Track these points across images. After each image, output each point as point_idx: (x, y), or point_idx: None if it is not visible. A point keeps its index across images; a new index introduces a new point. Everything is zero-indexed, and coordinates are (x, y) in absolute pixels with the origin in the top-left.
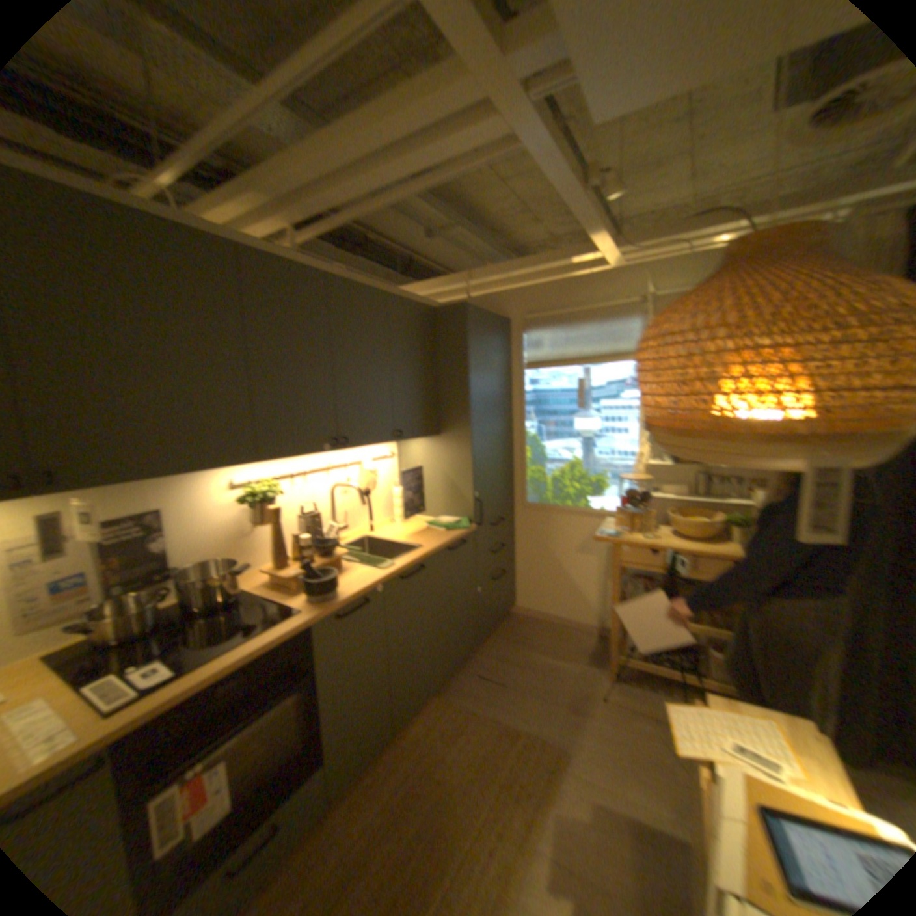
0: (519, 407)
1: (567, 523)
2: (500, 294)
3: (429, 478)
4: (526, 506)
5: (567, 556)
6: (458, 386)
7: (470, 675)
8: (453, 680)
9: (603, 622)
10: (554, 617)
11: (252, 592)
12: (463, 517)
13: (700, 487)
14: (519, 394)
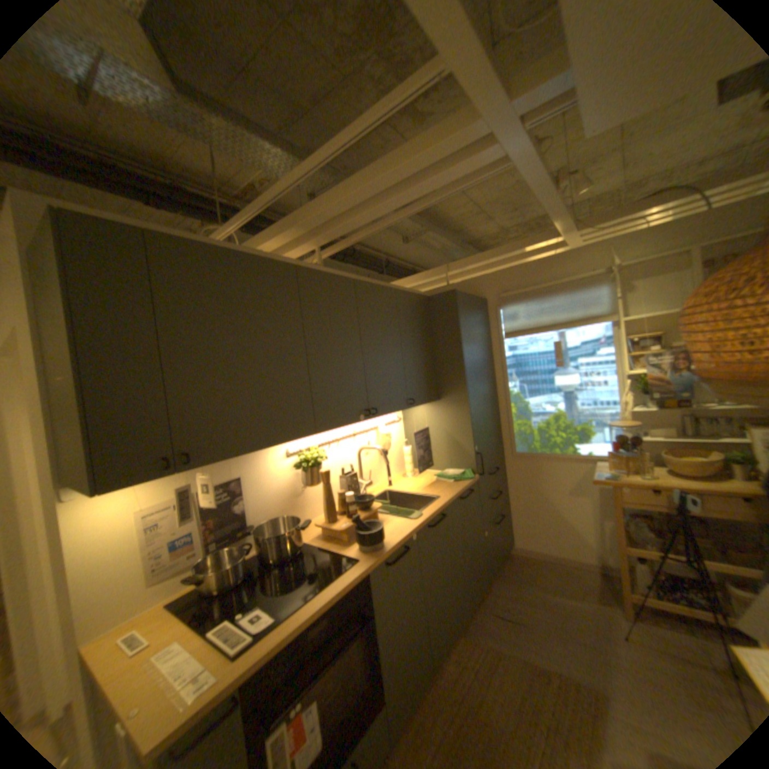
0: (501, 370)
1: (557, 469)
2: (475, 279)
3: (432, 437)
4: (516, 456)
5: (561, 499)
6: (453, 357)
7: (488, 615)
8: (473, 620)
9: (604, 561)
10: (553, 557)
11: (310, 544)
12: (466, 468)
13: (689, 428)
14: (499, 359)
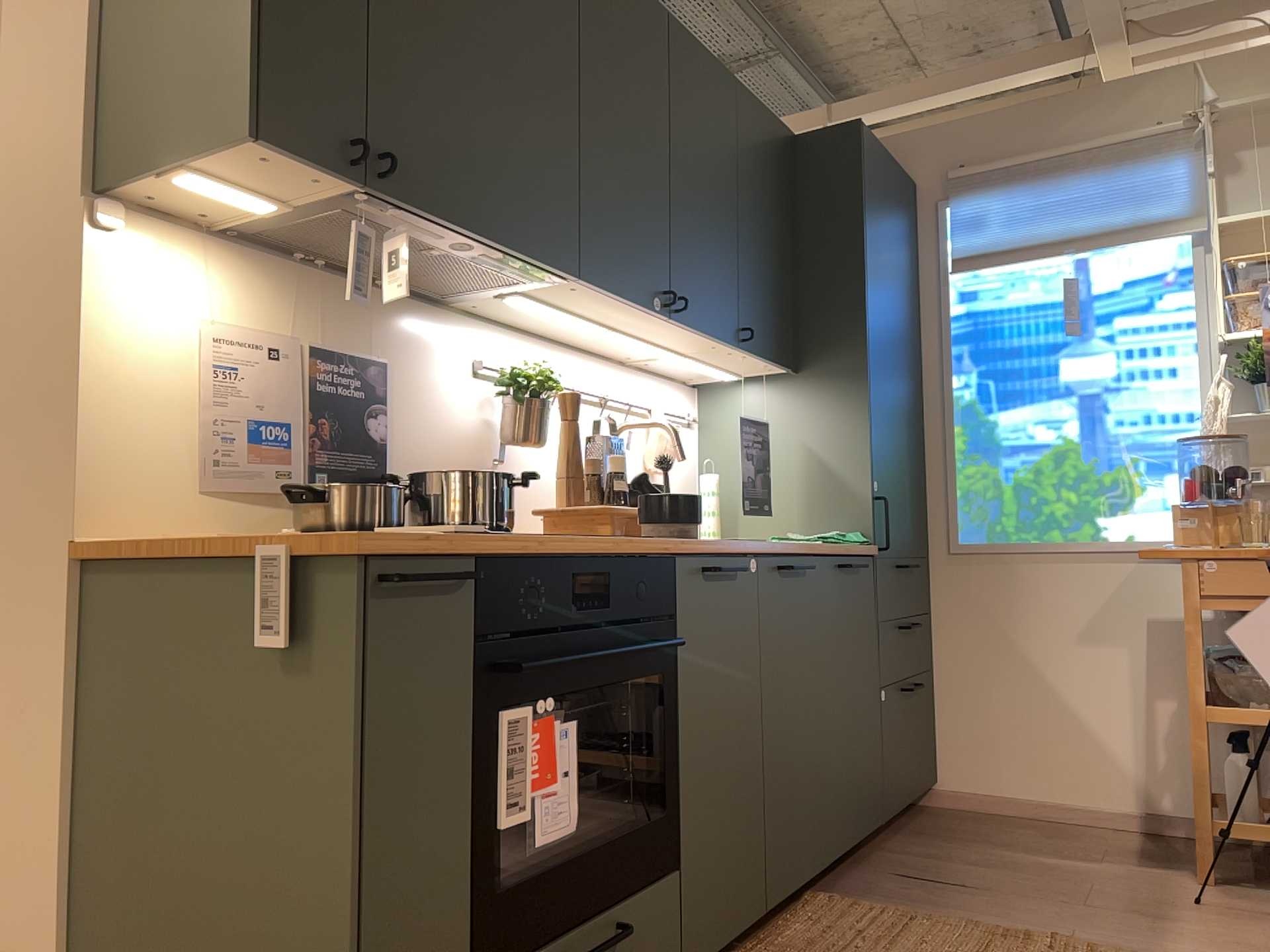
0: (937, 348)
1: (1055, 579)
2: (893, 140)
3: (773, 461)
4: (960, 551)
5: (1059, 653)
6: (842, 271)
7: (880, 872)
8: (846, 877)
9: (1152, 798)
10: (1033, 801)
11: None
12: (850, 531)
13: None
14: (936, 322)
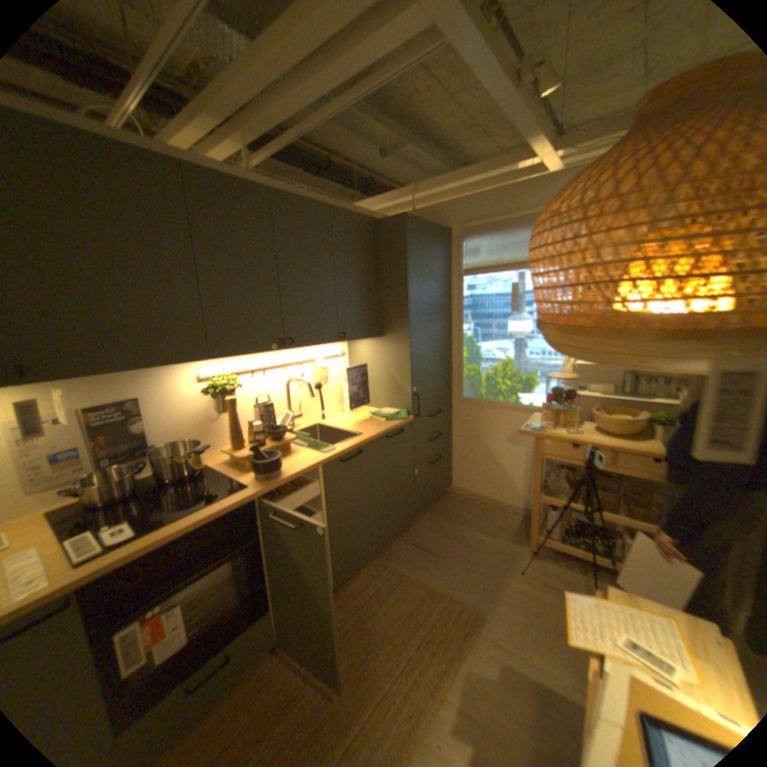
0: (457, 311)
1: (499, 417)
2: (441, 204)
3: (374, 375)
4: (462, 400)
5: (498, 446)
6: (398, 292)
7: (406, 543)
8: (391, 546)
9: (528, 505)
10: (484, 498)
11: (214, 469)
12: (402, 409)
13: (627, 386)
14: (457, 298)
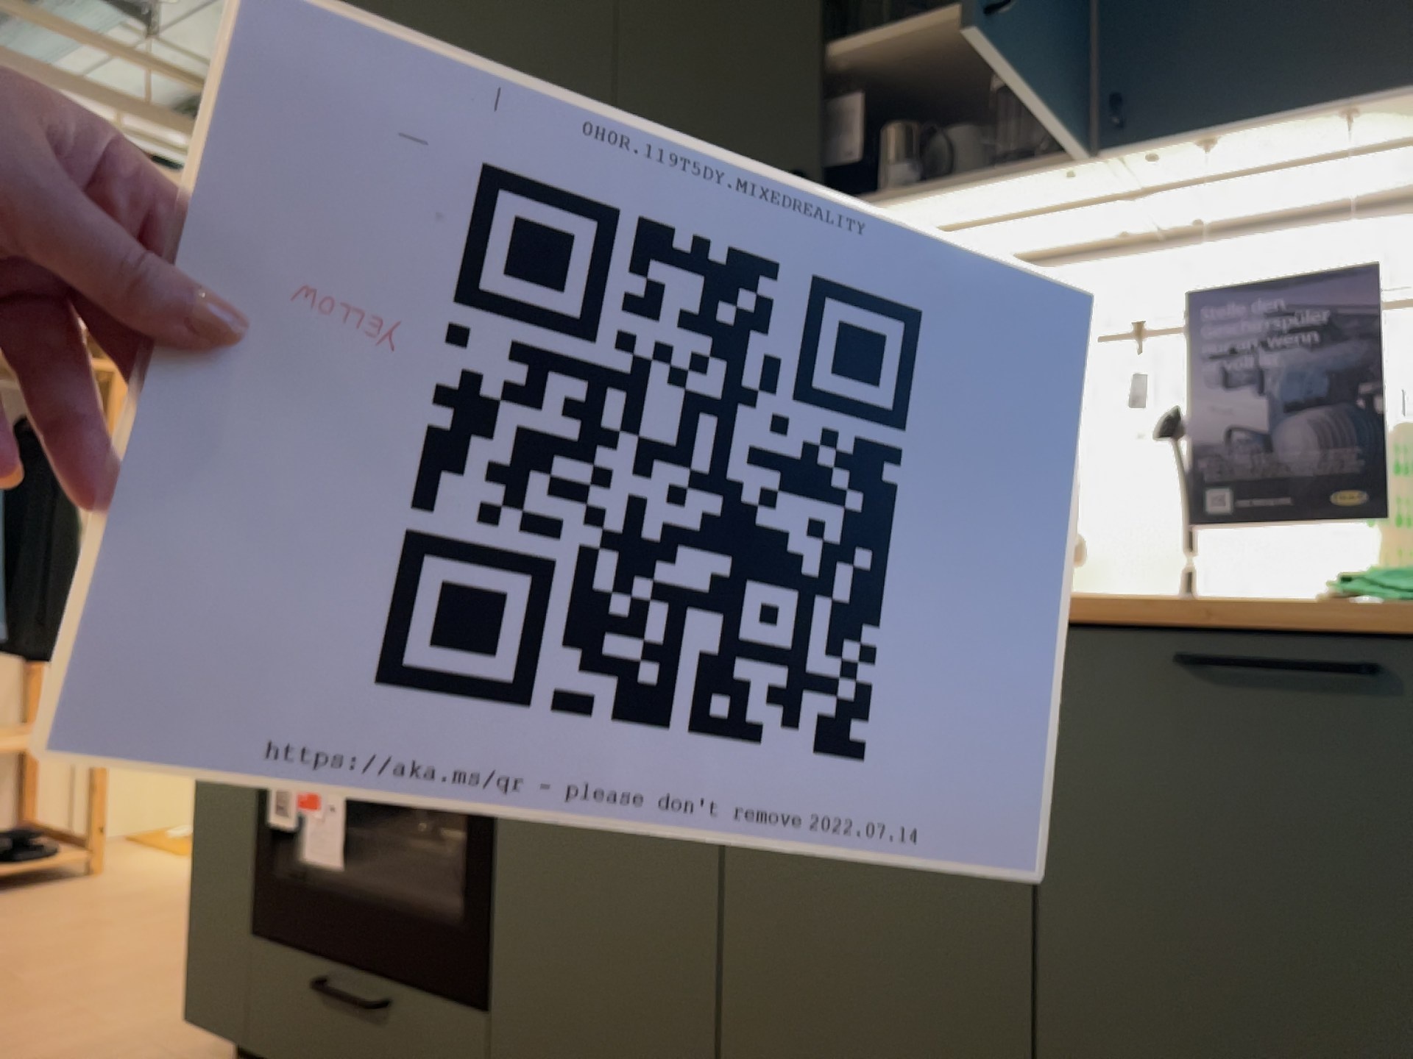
0: None
1: None
2: None
3: None
4: None
5: None
6: None
7: None
8: None
9: None
10: None
11: None
12: None
13: None
14: None
